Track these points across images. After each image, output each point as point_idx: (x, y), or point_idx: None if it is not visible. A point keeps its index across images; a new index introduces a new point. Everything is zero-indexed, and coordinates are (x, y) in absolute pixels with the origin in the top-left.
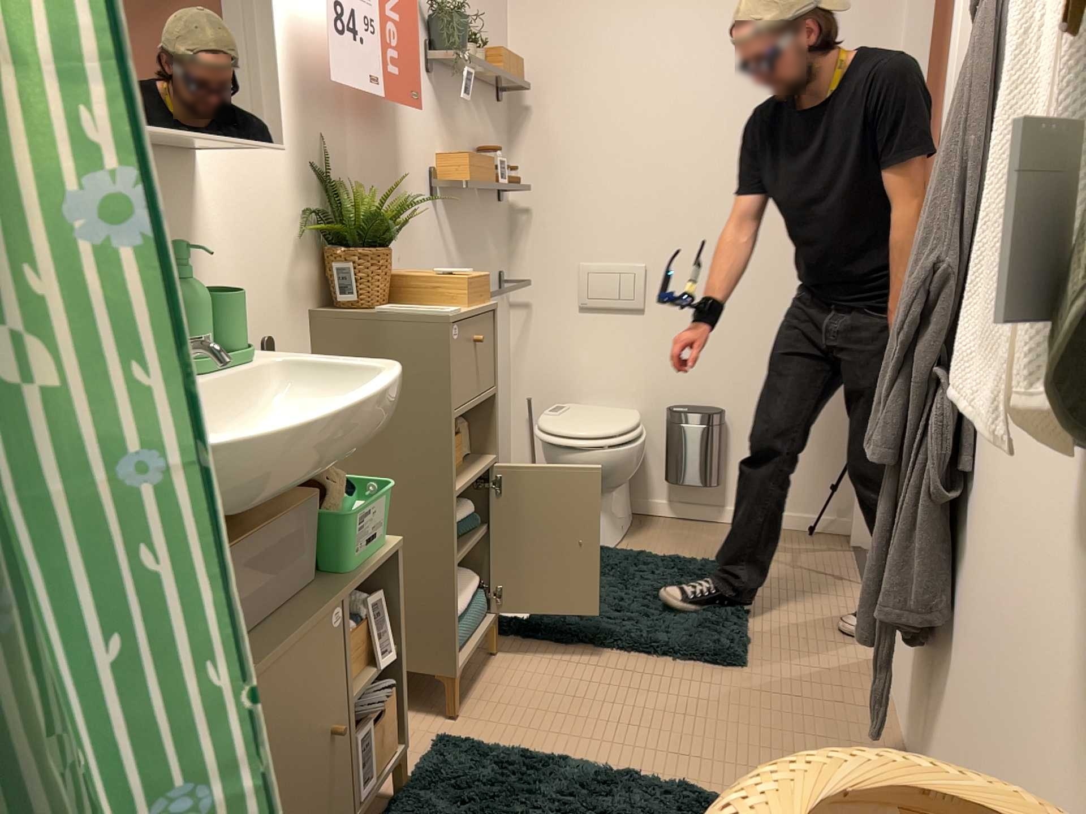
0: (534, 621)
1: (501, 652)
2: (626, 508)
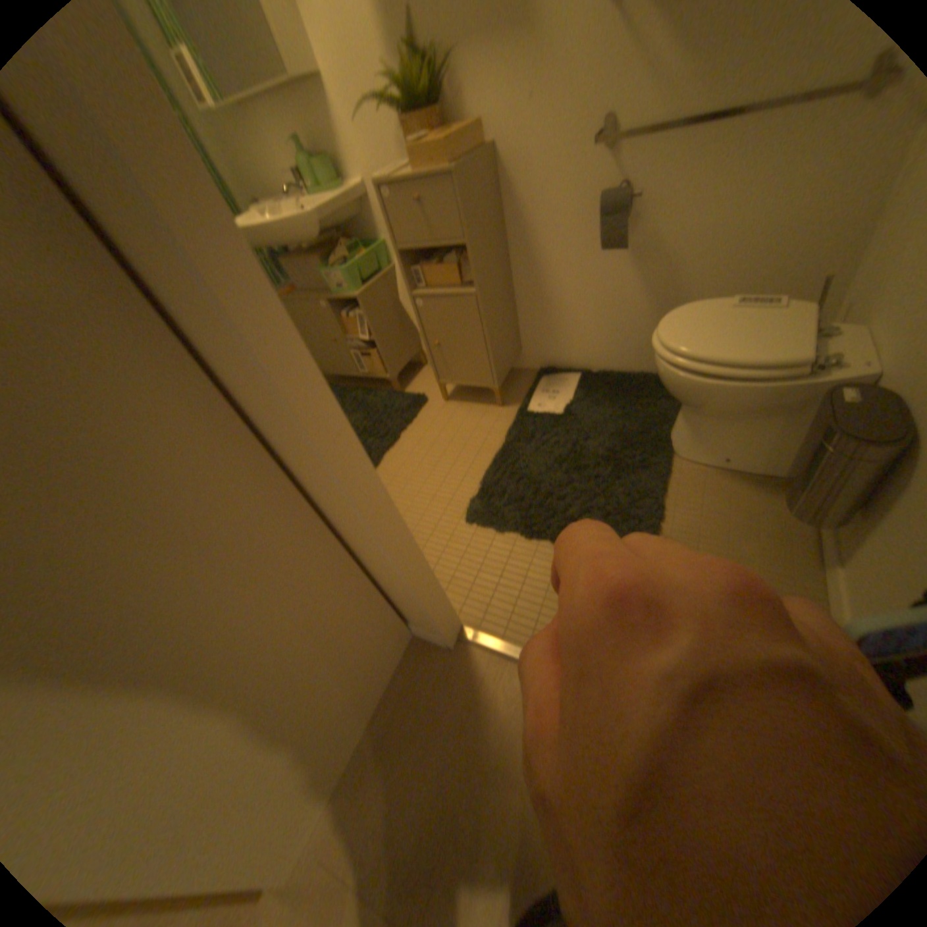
0: (523, 412)
1: (502, 407)
2: (757, 449)
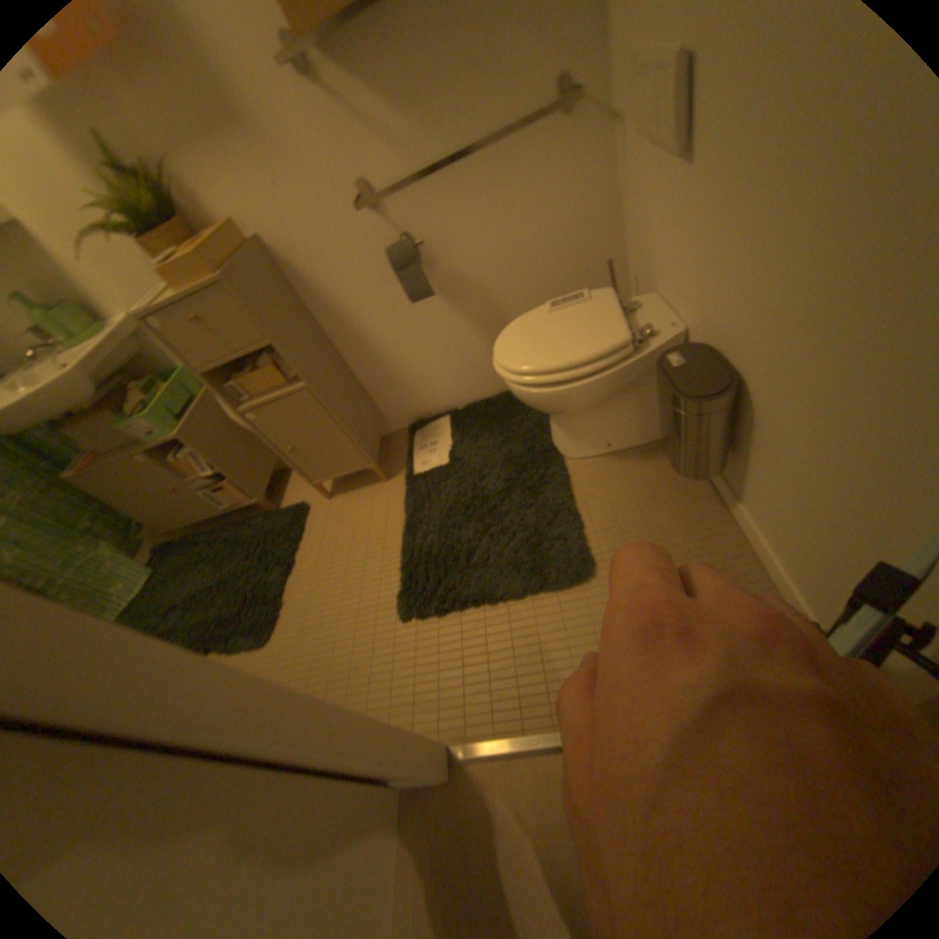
0: (412, 477)
1: (389, 481)
2: (627, 426)
